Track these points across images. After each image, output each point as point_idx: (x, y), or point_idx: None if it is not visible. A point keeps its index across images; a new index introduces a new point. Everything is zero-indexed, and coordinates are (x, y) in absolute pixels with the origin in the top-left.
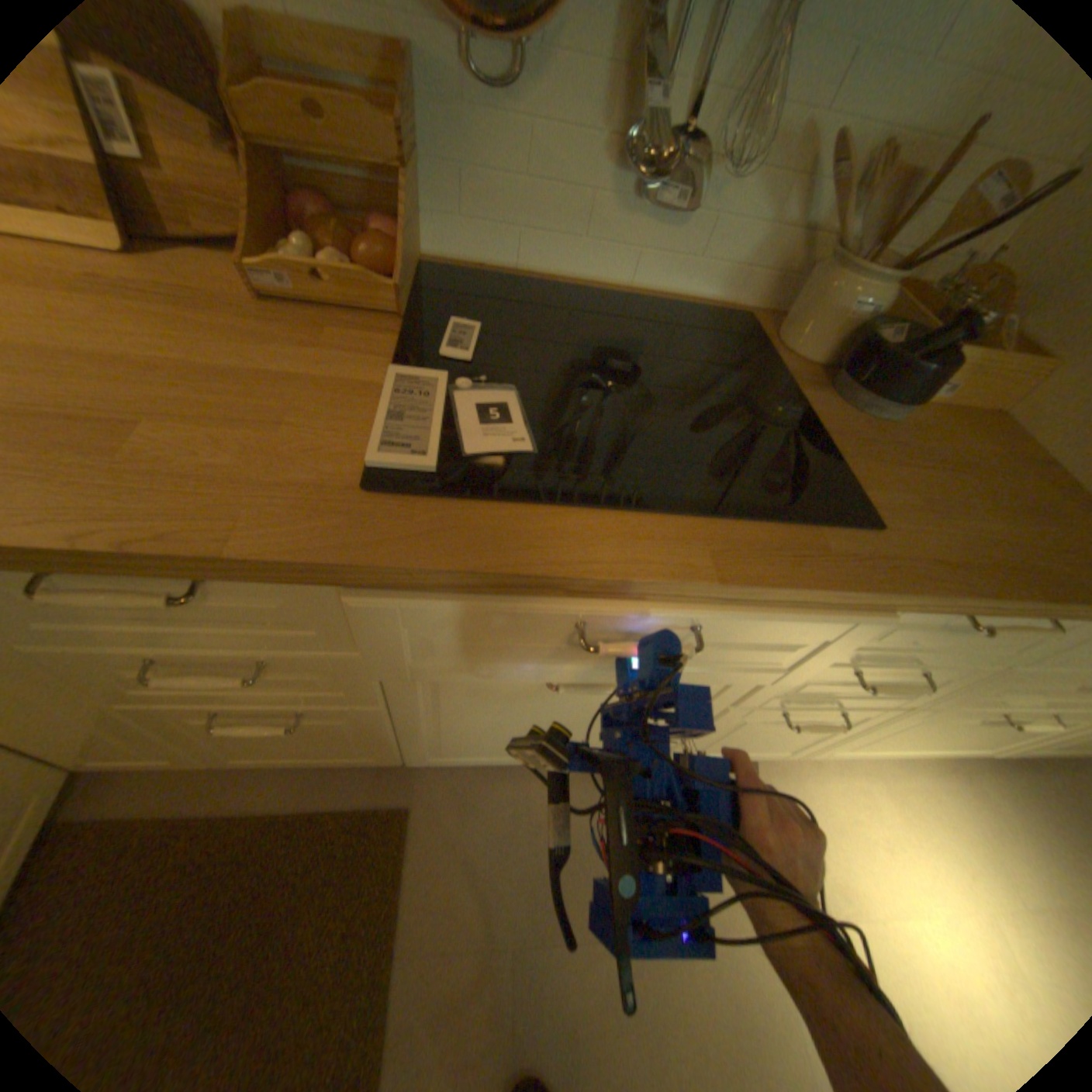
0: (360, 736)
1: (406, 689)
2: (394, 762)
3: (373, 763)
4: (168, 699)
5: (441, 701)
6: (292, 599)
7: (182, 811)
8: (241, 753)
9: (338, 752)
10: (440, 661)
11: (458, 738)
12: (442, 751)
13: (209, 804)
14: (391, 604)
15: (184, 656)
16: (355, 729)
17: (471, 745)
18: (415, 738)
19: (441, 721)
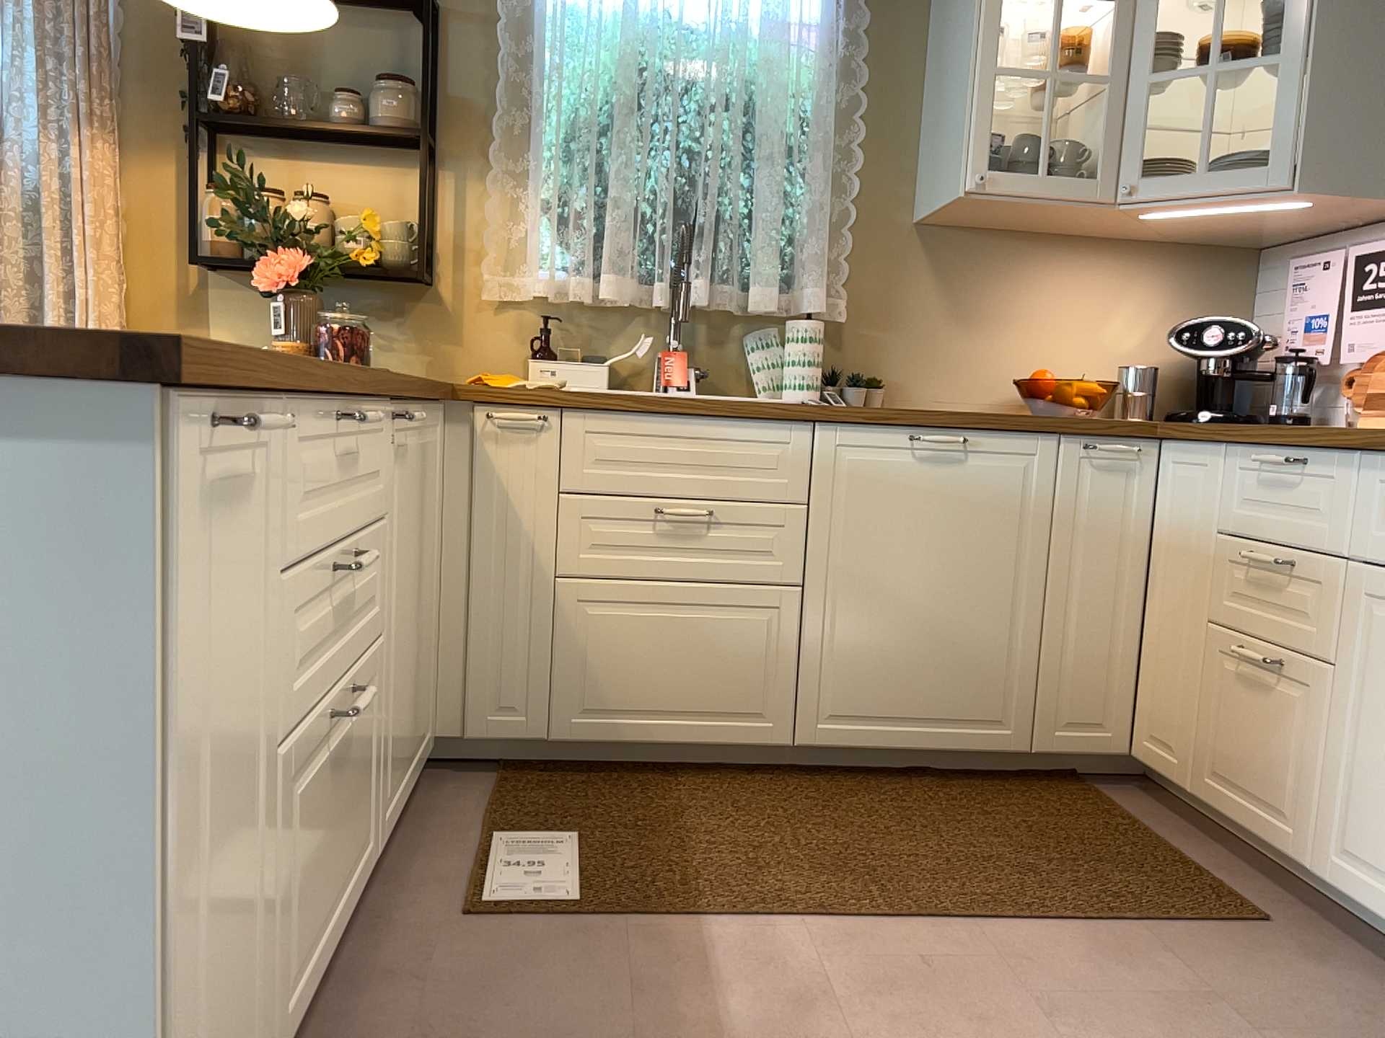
0: (1303, 748)
1: (1355, 632)
2: (1307, 857)
3: (1291, 847)
4: (1237, 619)
5: (1373, 666)
6: (1333, 489)
7: (1145, 823)
8: (1223, 758)
9: (1278, 787)
10: (1384, 582)
11: (1372, 783)
12: (1353, 831)
13: (1161, 833)
14: (1372, 493)
15: (1269, 554)
16: (1305, 722)
17: (1380, 816)
18: (1339, 766)
19: (1366, 722)
